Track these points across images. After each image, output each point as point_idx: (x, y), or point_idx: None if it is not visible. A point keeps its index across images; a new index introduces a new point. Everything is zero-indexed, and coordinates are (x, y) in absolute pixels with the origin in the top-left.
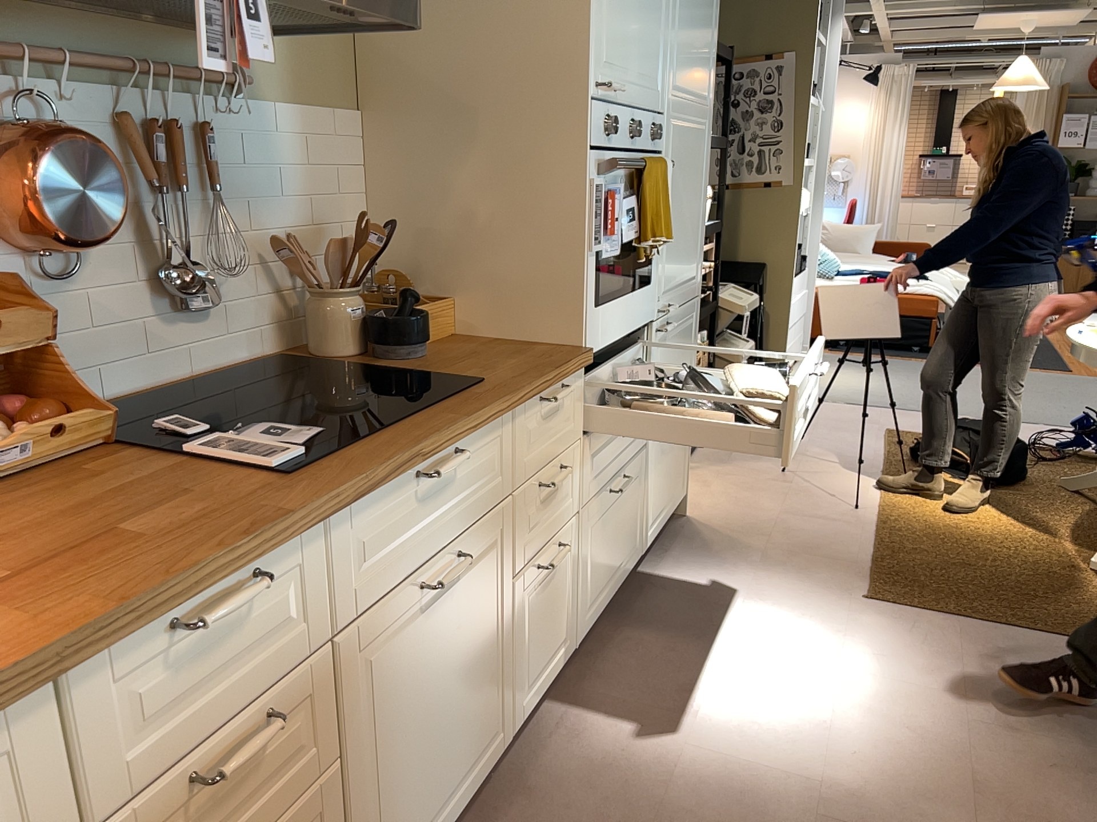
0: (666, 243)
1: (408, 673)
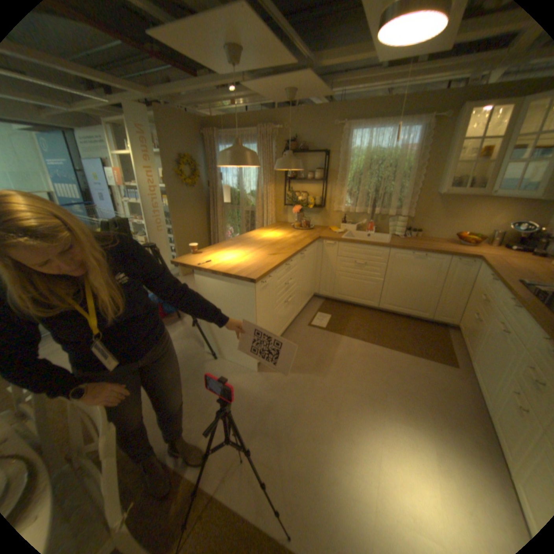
0: None
1: (495, 336)
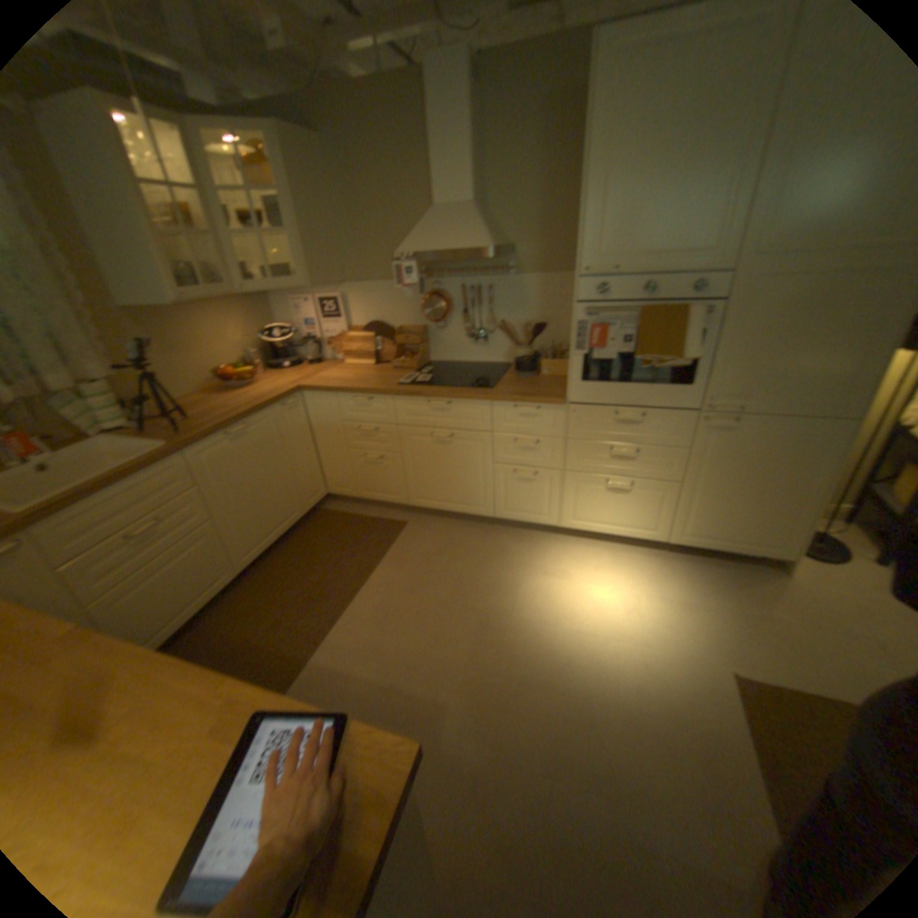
0: (731, 362)
1: (429, 452)
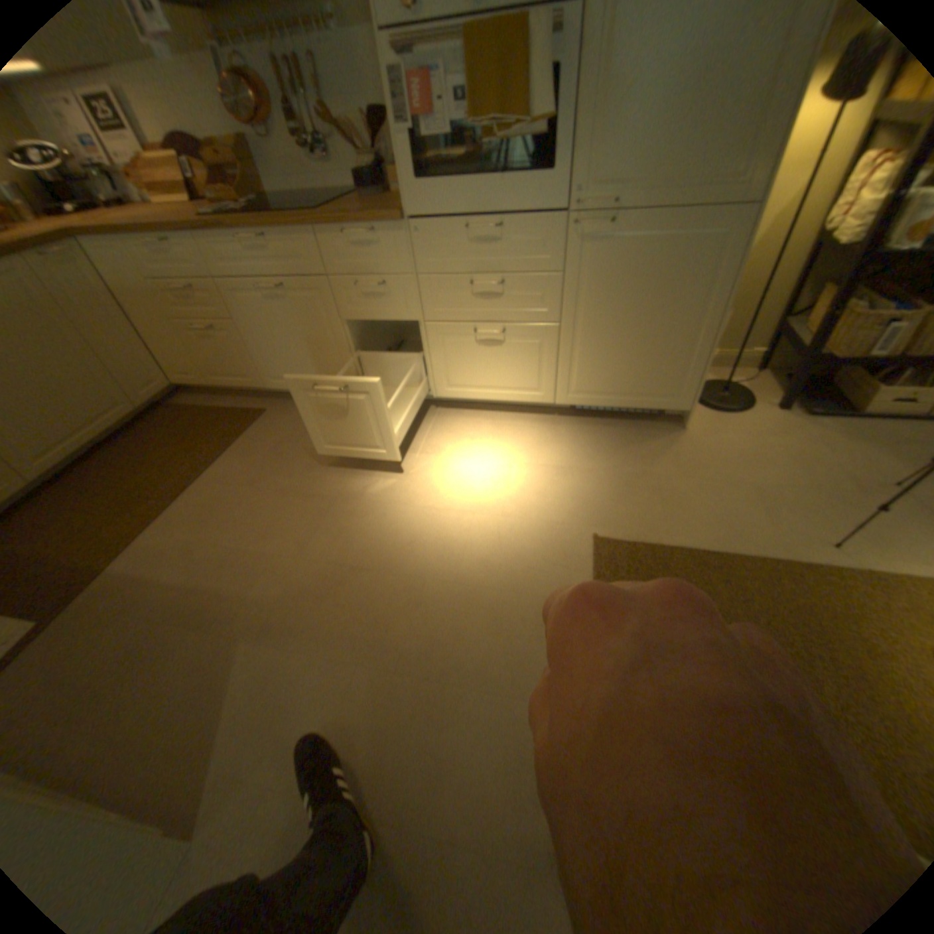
0: (598, 121)
1: (260, 314)
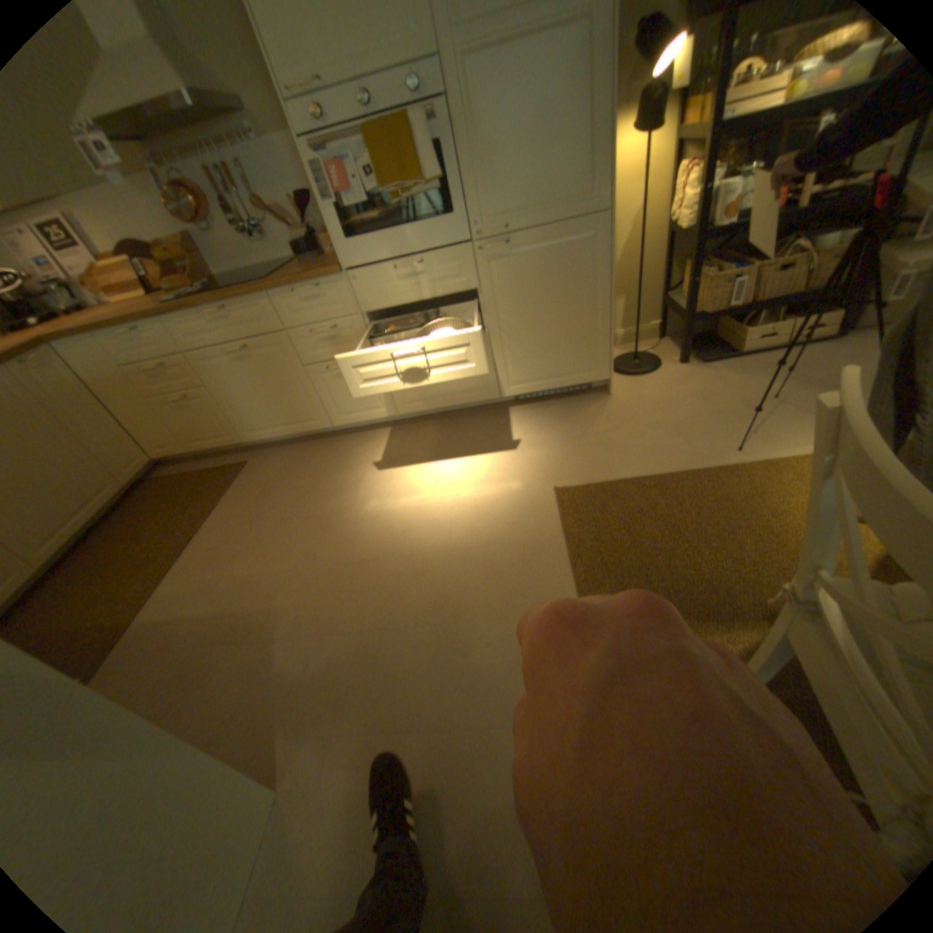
0: (478, 173)
1: (232, 375)
